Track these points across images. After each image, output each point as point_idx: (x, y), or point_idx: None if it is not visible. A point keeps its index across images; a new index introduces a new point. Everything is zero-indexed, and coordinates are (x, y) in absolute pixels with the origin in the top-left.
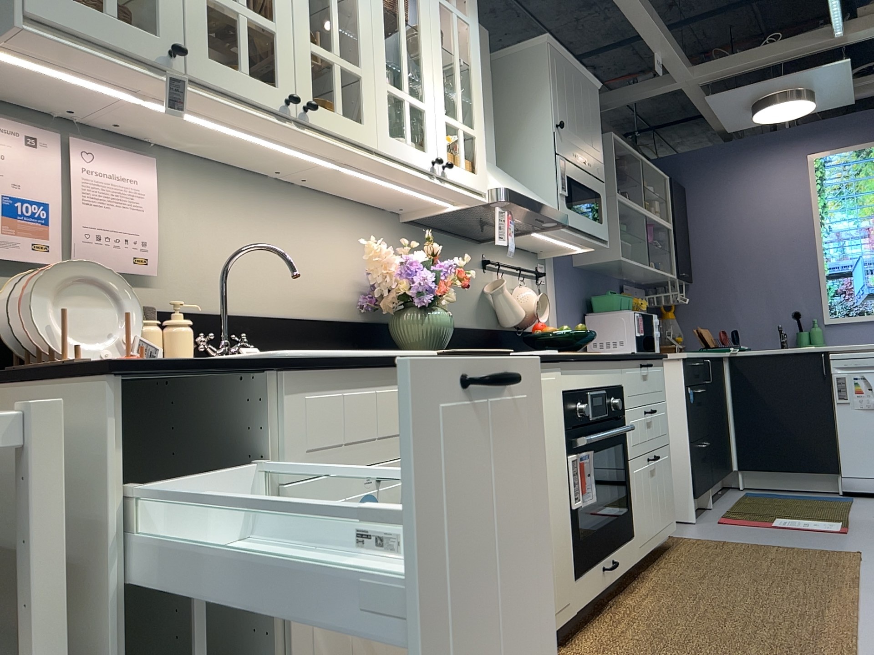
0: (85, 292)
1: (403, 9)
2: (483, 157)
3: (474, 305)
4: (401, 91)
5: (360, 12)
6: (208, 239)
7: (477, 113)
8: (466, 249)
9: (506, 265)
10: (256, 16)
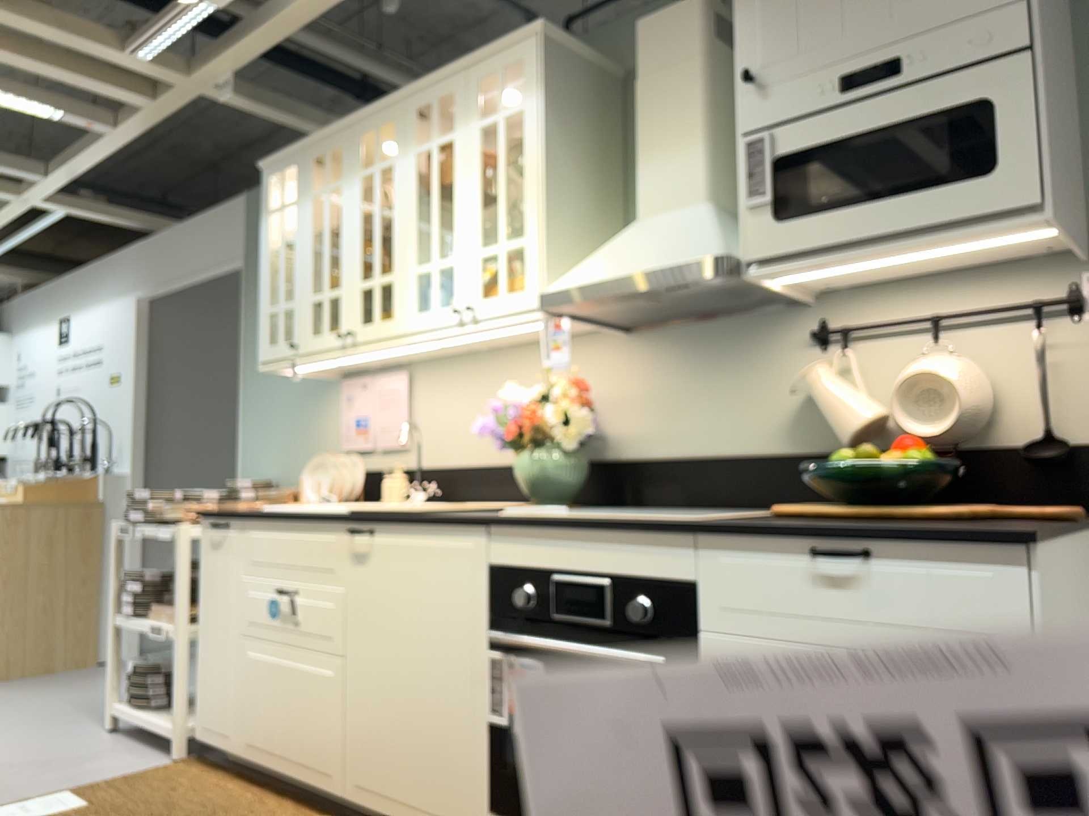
0: (329, 468)
1: (434, 181)
2: (534, 262)
3: (778, 416)
4: (429, 263)
5: (394, 224)
6: (439, 413)
7: (526, 213)
8: (763, 327)
9: (860, 327)
10: (331, 292)
